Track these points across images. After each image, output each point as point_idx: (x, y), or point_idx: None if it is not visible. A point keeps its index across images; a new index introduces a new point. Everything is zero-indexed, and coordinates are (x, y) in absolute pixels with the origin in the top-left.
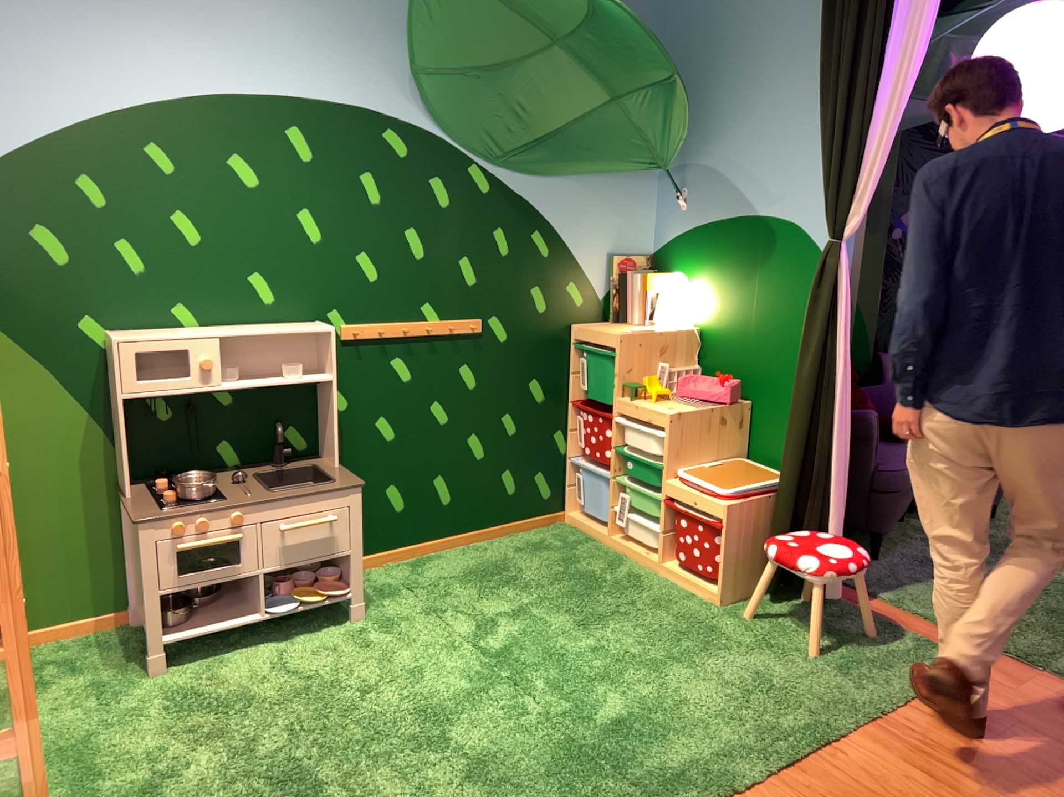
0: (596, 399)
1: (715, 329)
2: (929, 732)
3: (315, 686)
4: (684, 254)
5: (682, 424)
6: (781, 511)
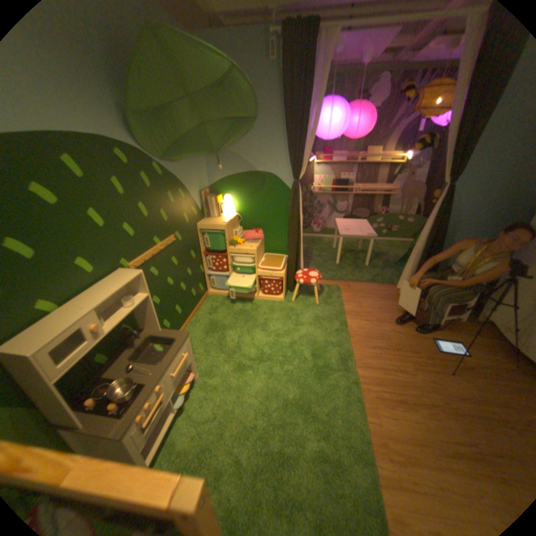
0: (217, 251)
1: (243, 214)
2: (353, 310)
3: (220, 419)
4: (223, 187)
5: (257, 251)
6: (291, 268)
